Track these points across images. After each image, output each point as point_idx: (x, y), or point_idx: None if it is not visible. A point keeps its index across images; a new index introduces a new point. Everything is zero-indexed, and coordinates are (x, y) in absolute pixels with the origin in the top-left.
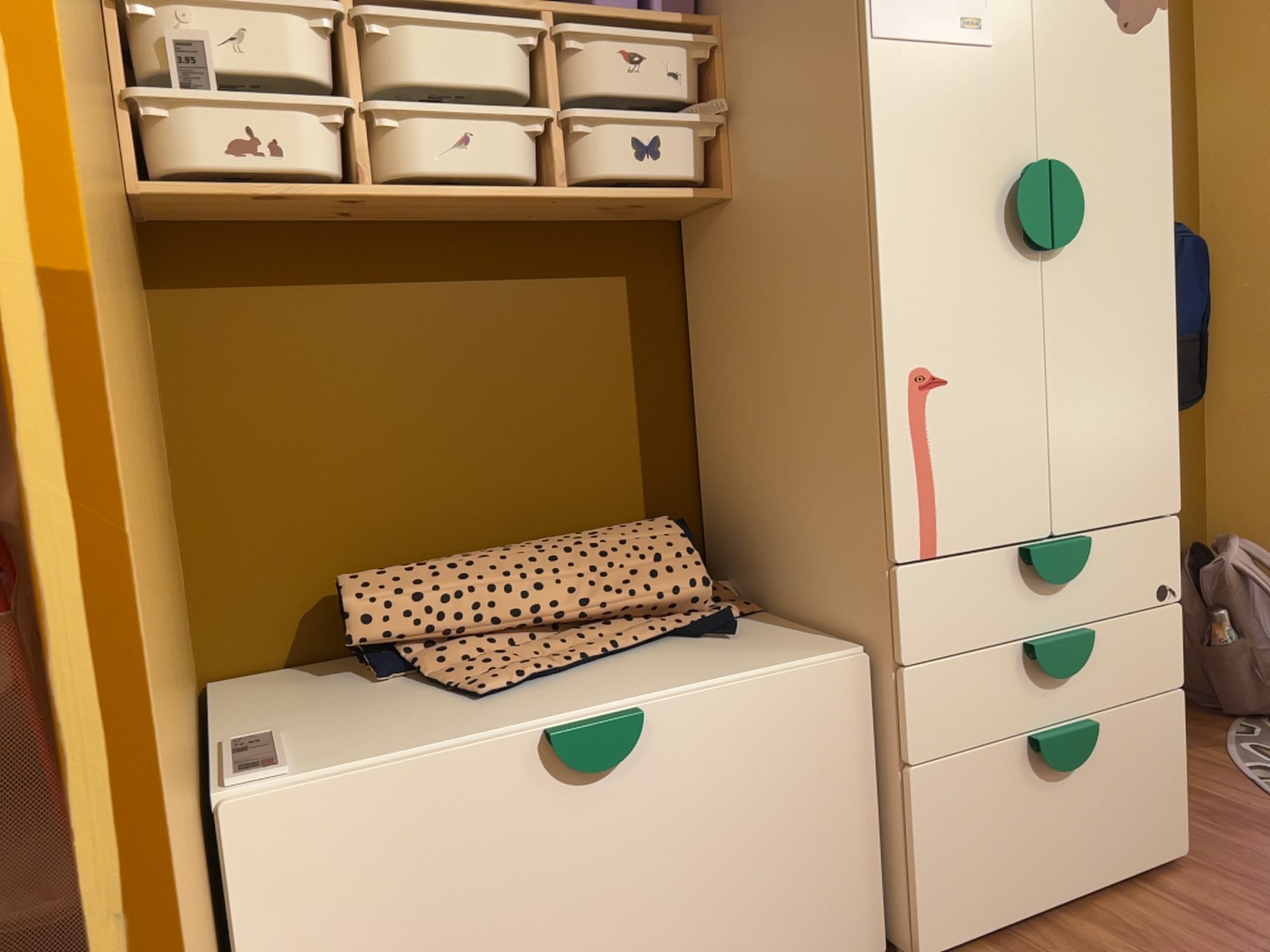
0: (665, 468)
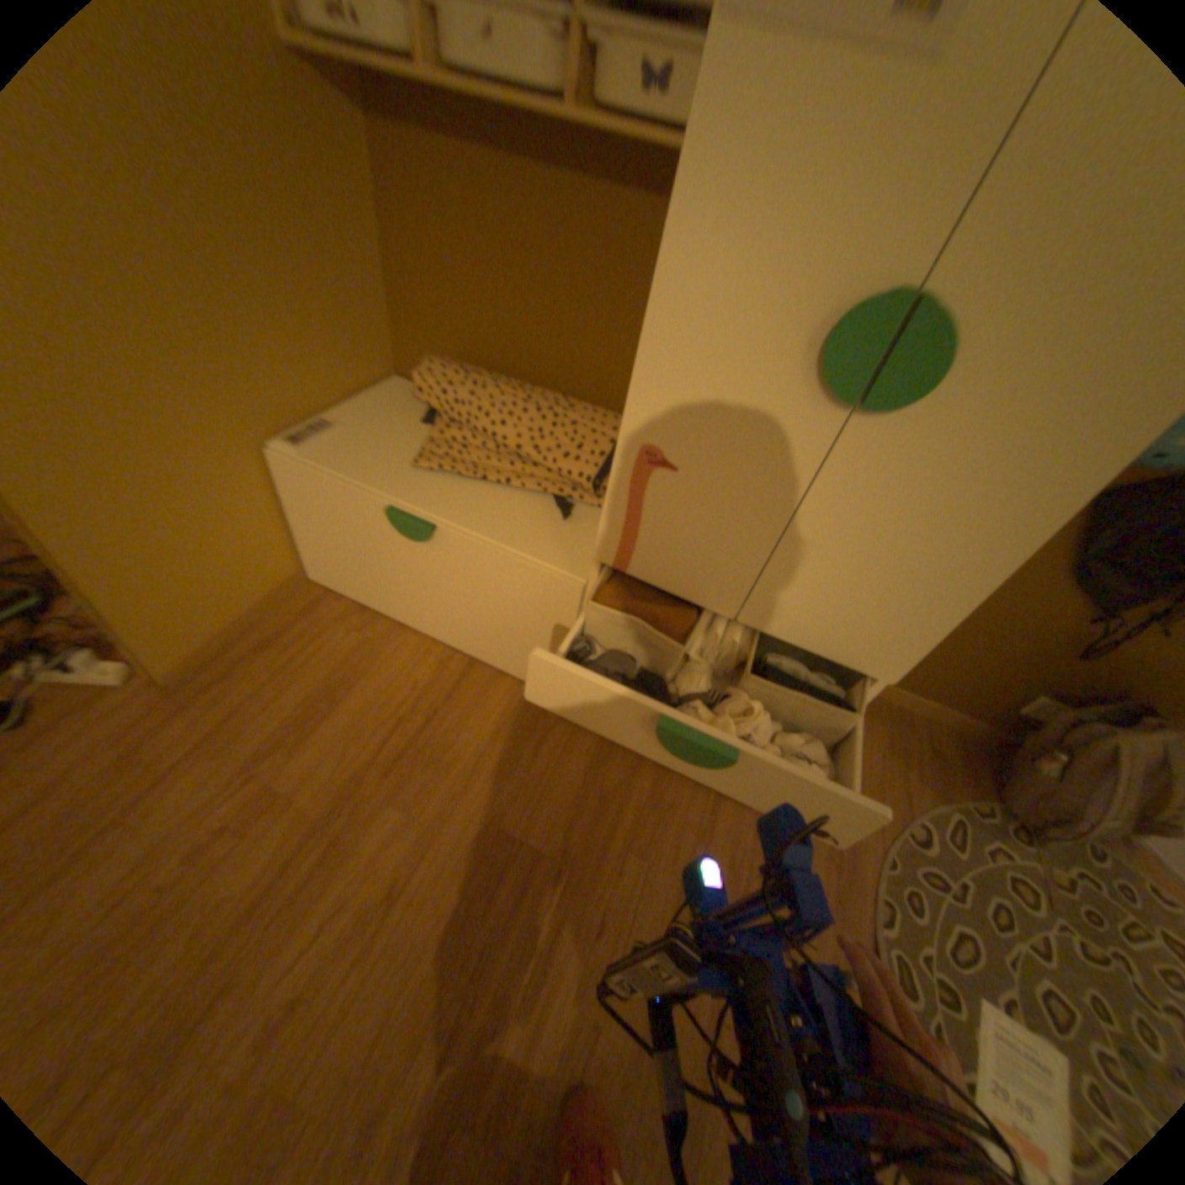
0: None
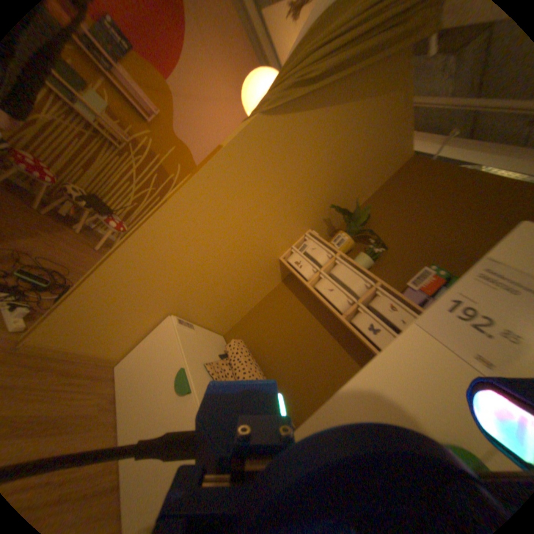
0: None
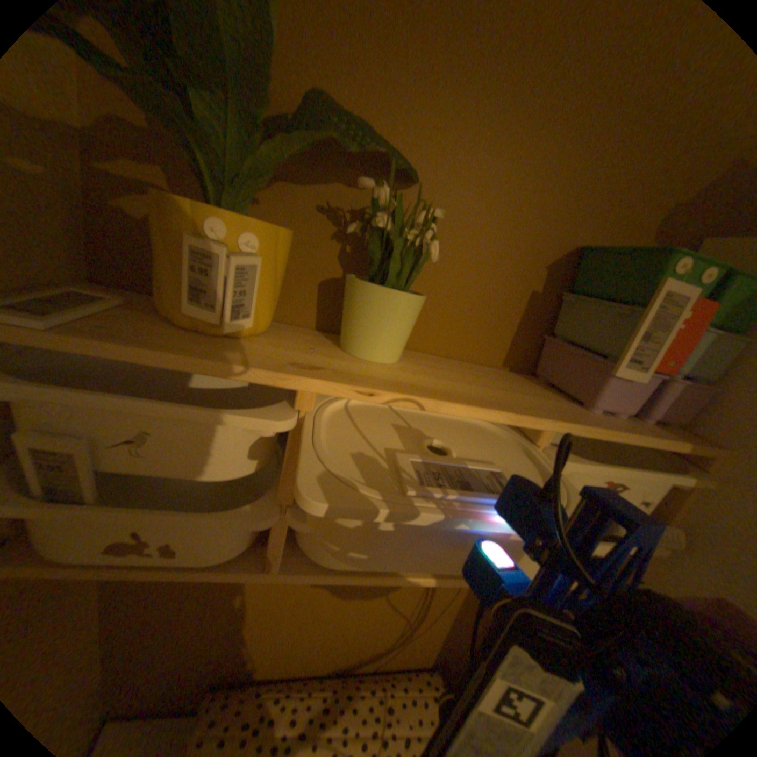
0: (462, 639)
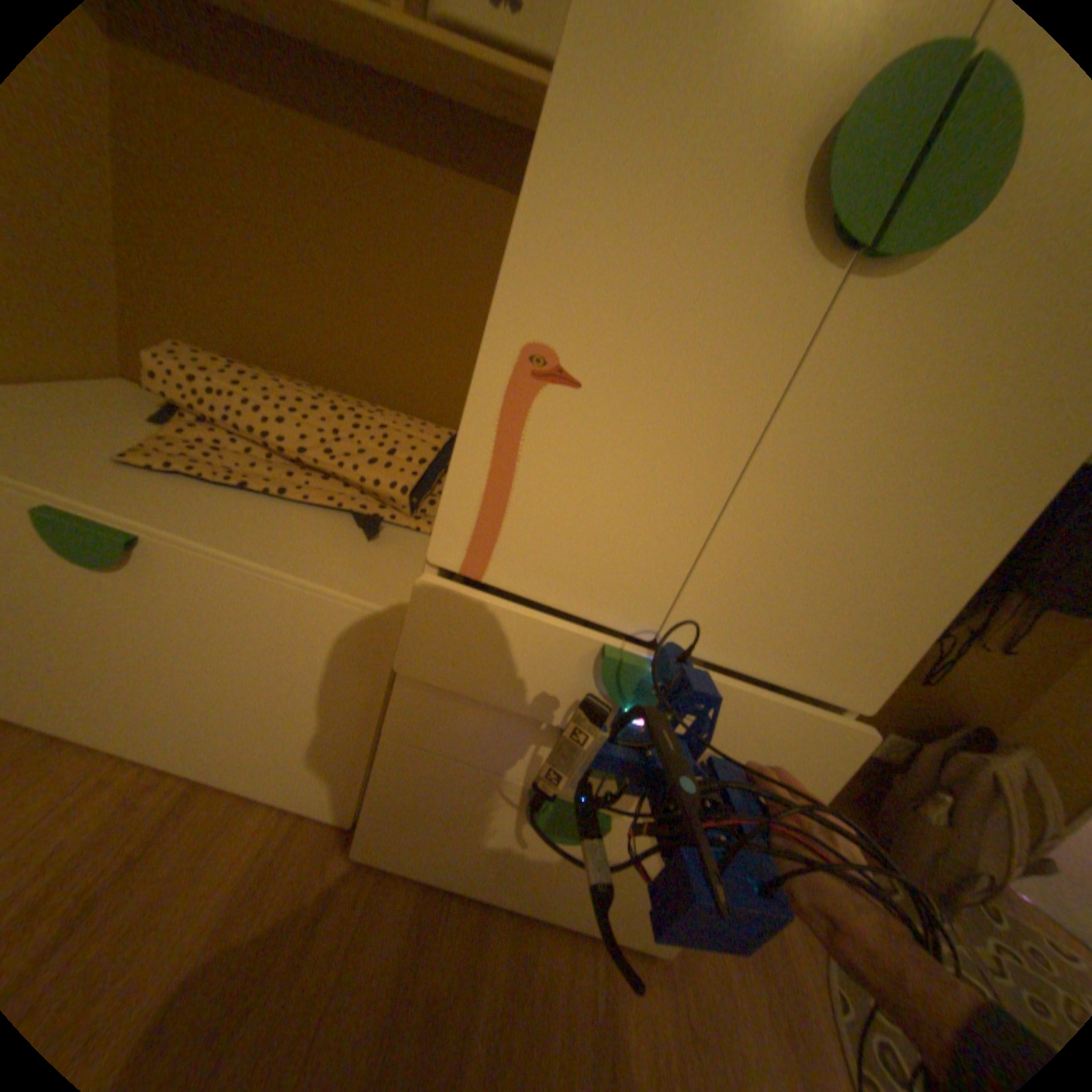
0: None
